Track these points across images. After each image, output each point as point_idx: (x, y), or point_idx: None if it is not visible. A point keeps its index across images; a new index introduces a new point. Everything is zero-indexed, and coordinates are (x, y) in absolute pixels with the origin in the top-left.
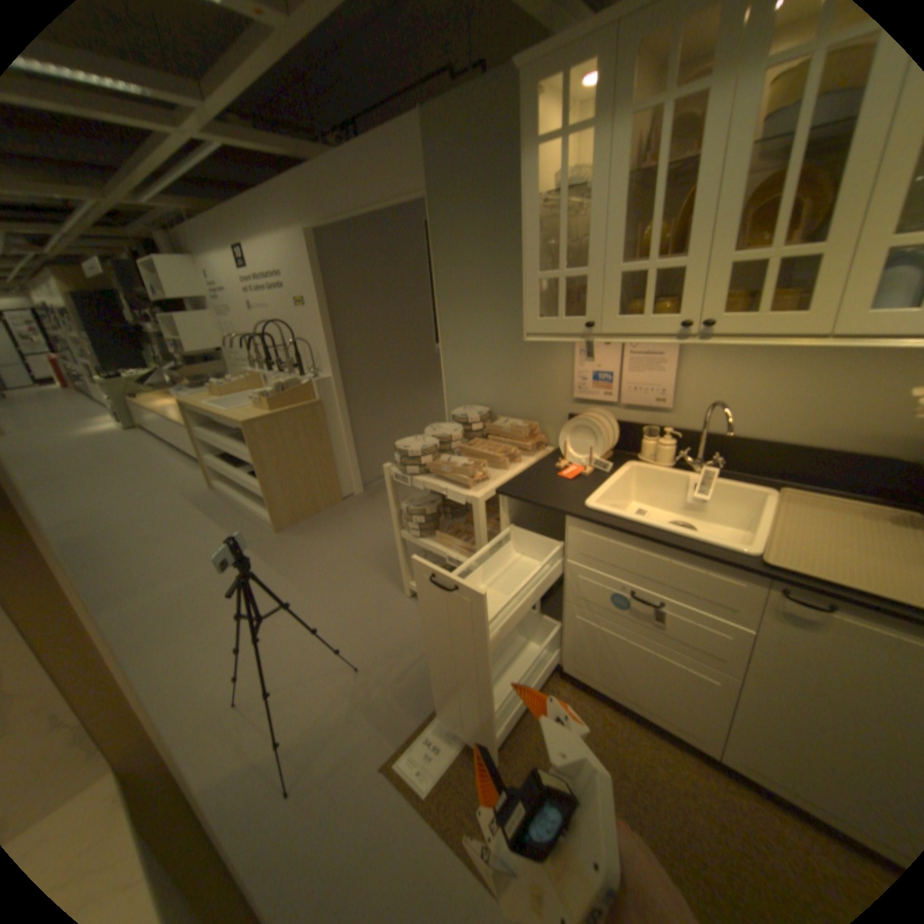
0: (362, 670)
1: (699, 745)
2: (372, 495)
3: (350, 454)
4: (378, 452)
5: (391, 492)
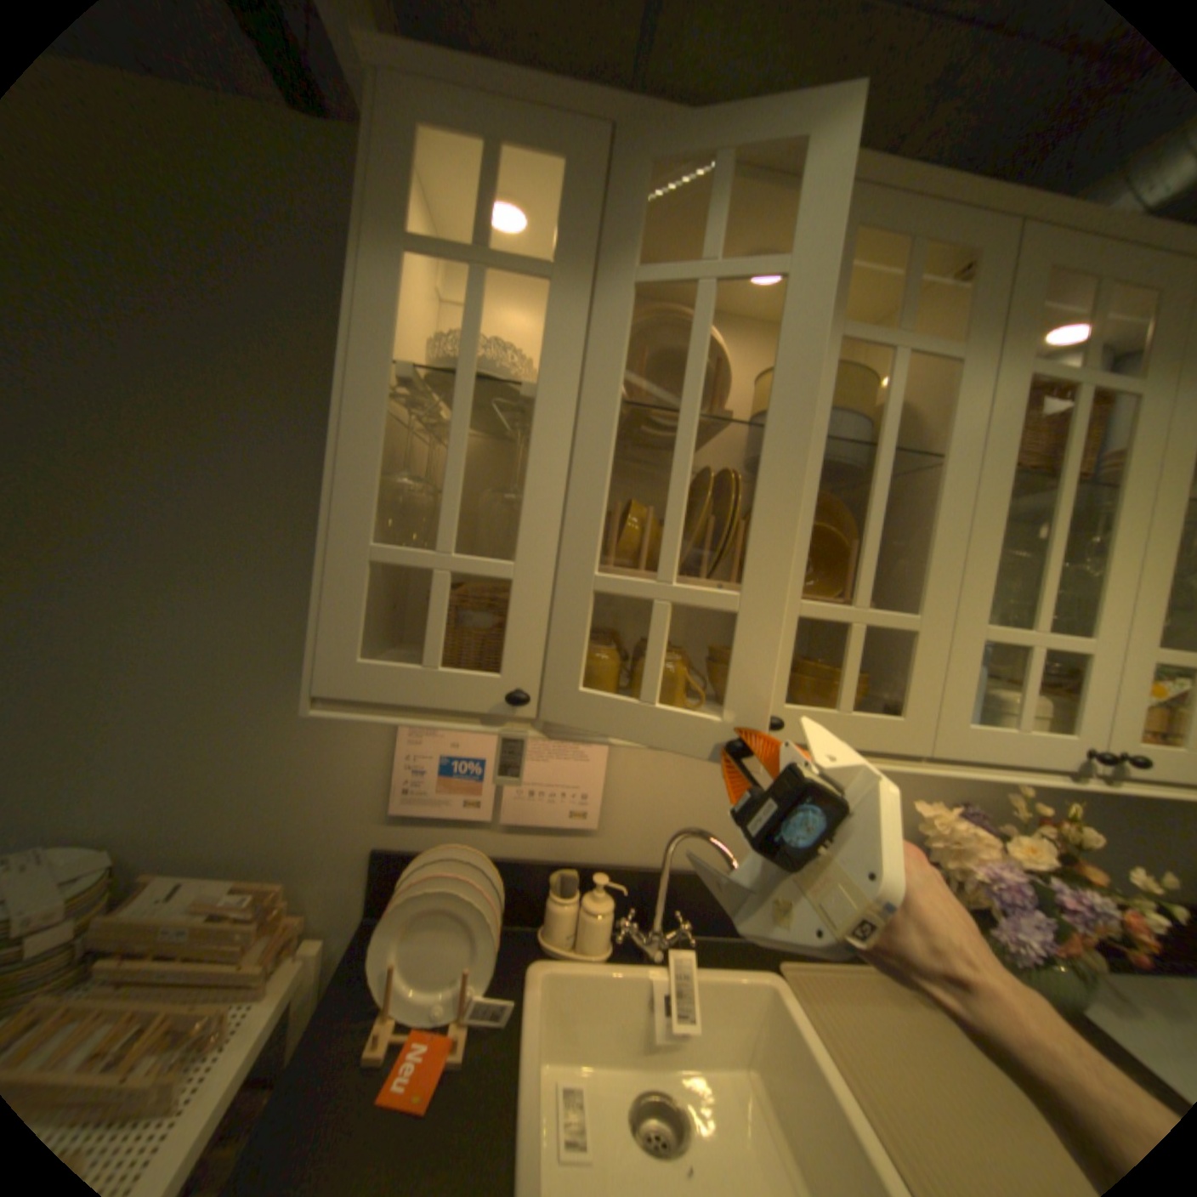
0: None
1: None
2: None
3: None
4: None
5: None
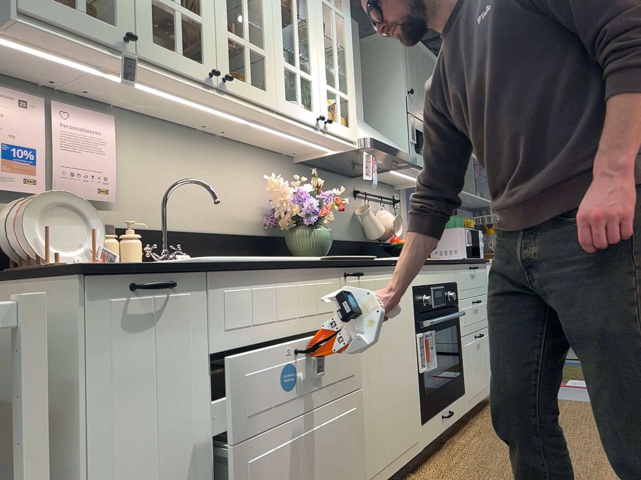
0: None
1: None
2: None
3: None
4: None
5: None
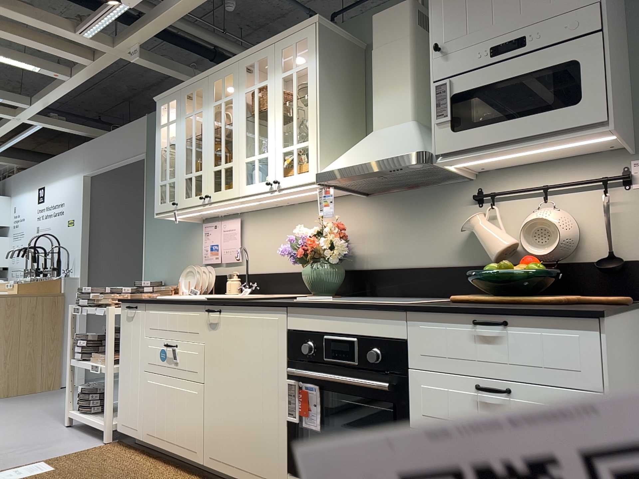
0: None
1: (194, 456)
2: None
3: None
4: None
5: (71, 324)
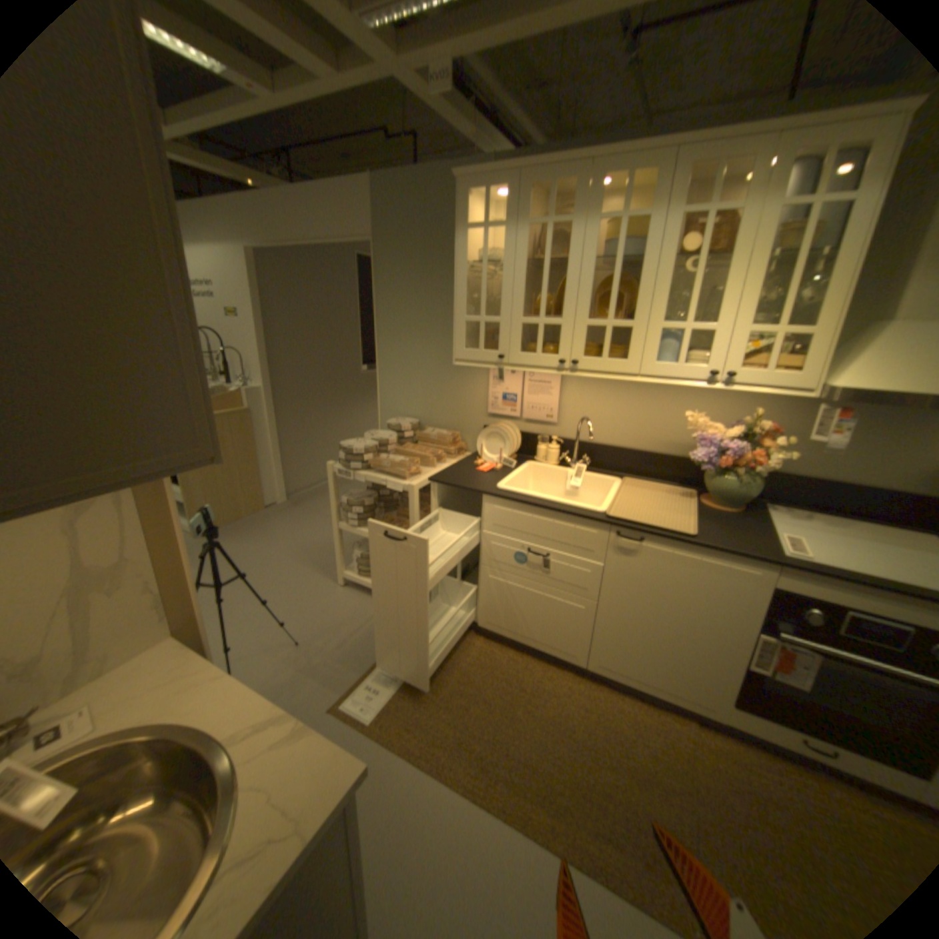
0: (302, 644)
1: (573, 660)
2: (296, 504)
3: (276, 463)
4: (303, 463)
5: (333, 487)
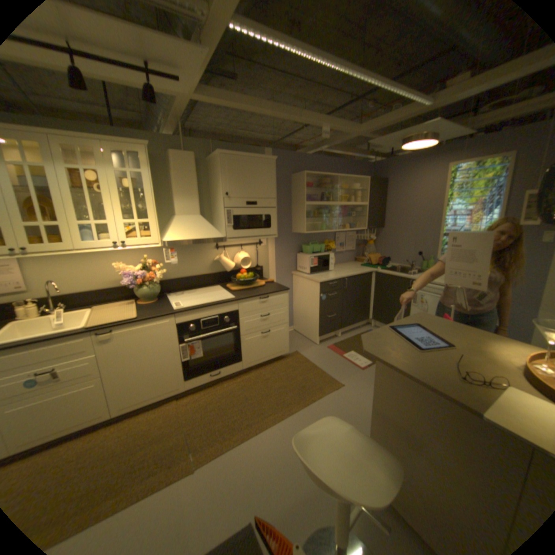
0: None
1: (99, 420)
2: None
3: None
4: None
5: None
